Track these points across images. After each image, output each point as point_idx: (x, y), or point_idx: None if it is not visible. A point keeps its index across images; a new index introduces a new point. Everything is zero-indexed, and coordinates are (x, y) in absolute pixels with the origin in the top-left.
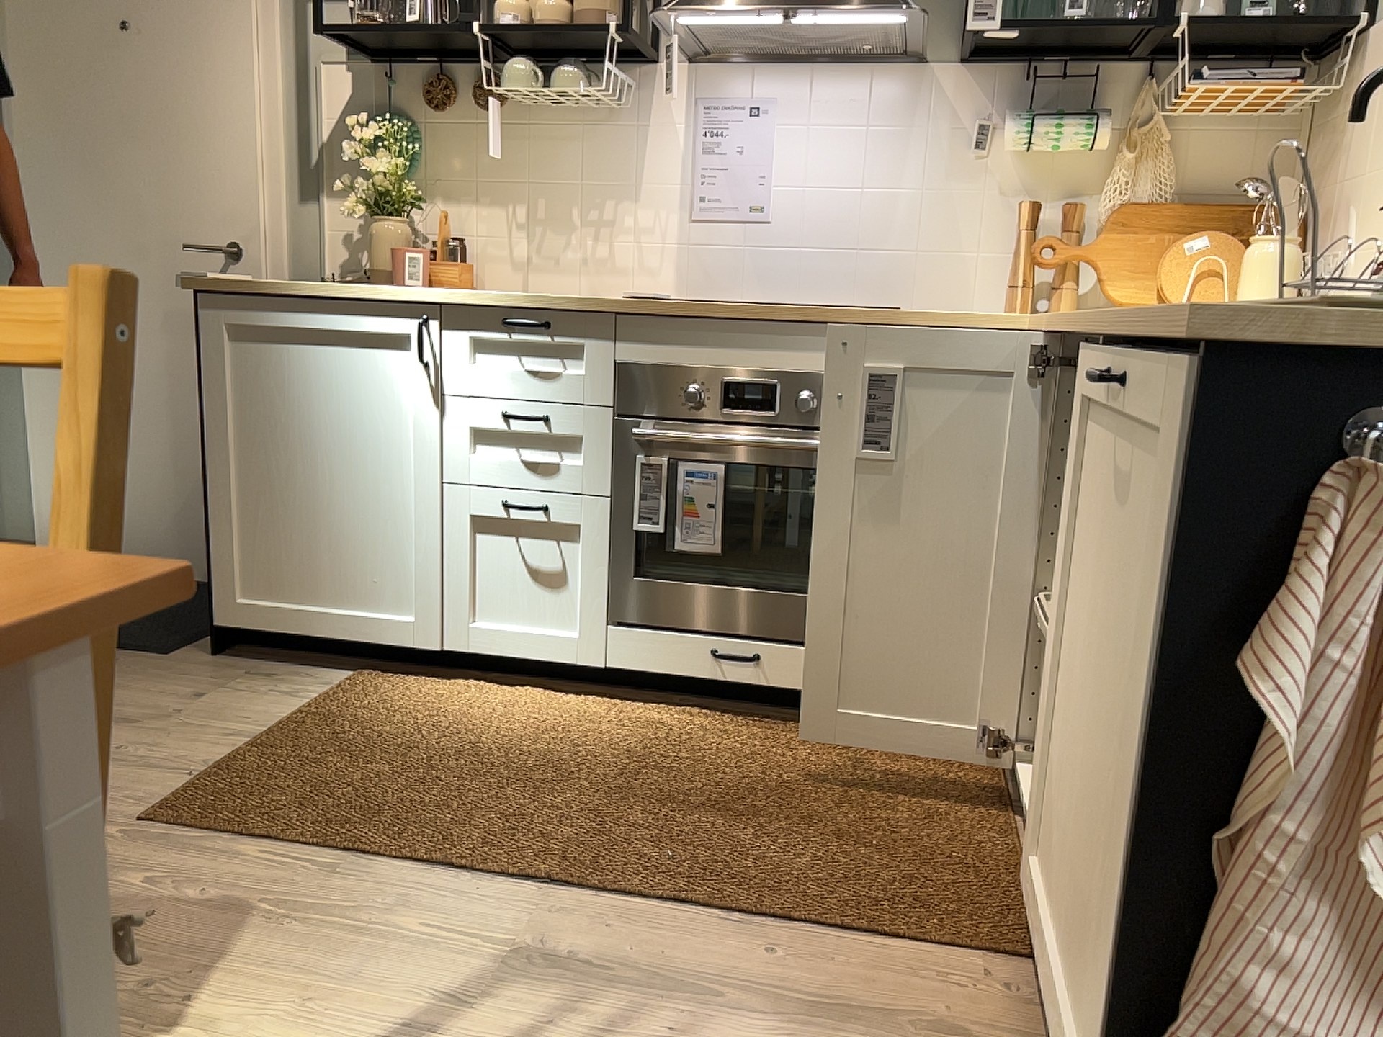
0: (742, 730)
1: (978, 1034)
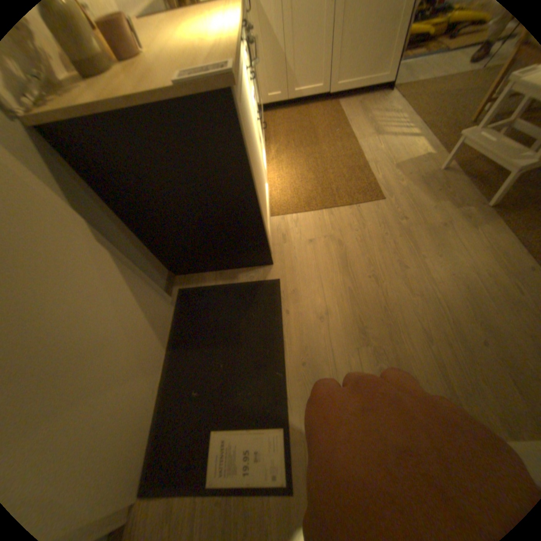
0: (270, 141)
1: (358, 100)
